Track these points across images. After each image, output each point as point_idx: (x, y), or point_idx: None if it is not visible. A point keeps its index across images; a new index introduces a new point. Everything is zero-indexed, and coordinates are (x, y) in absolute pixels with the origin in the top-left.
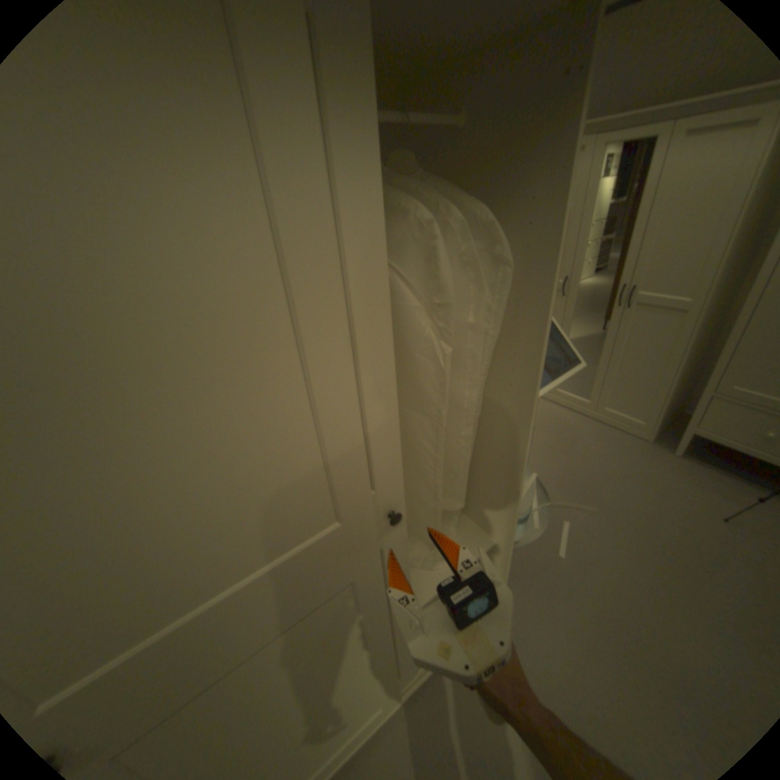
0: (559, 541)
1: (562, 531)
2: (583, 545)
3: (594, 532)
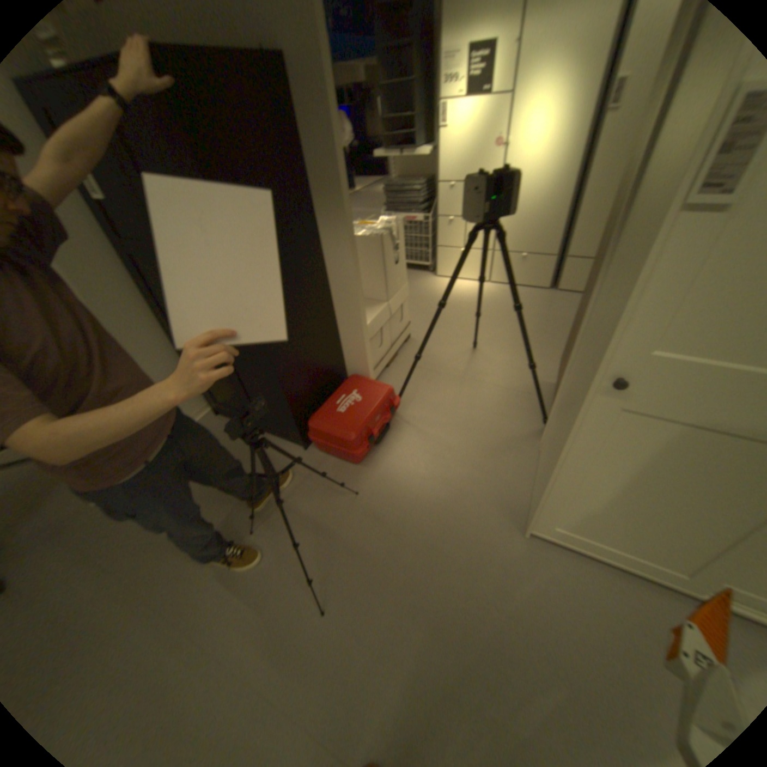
0: None
1: None
2: None
3: None
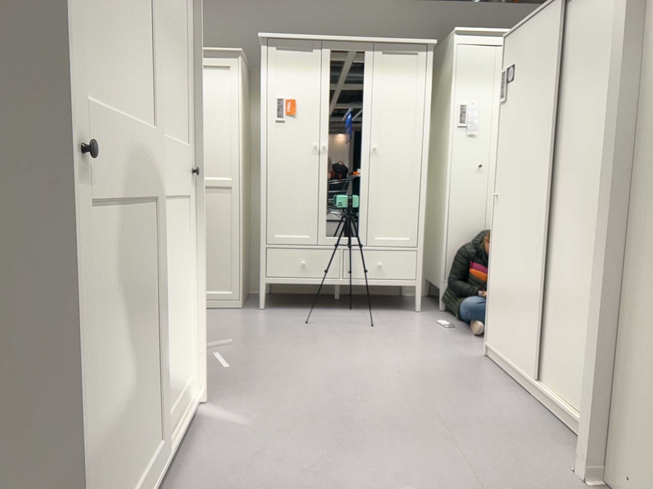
0: (218, 363)
1: (215, 359)
2: (236, 359)
3: (238, 352)
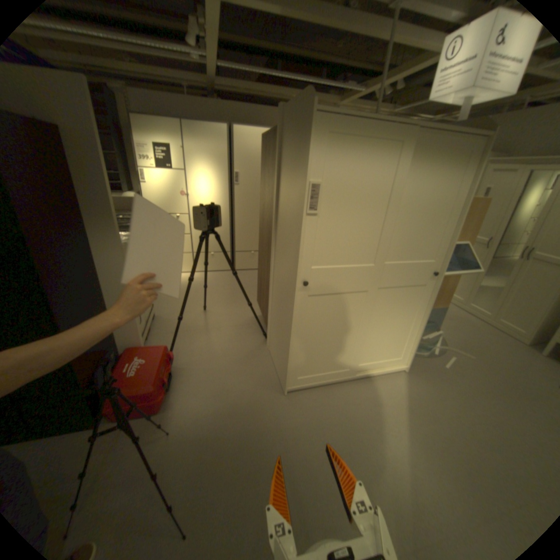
0: (448, 363)
1: (451, 360)
2: (462, 368)
3: (470, 366)
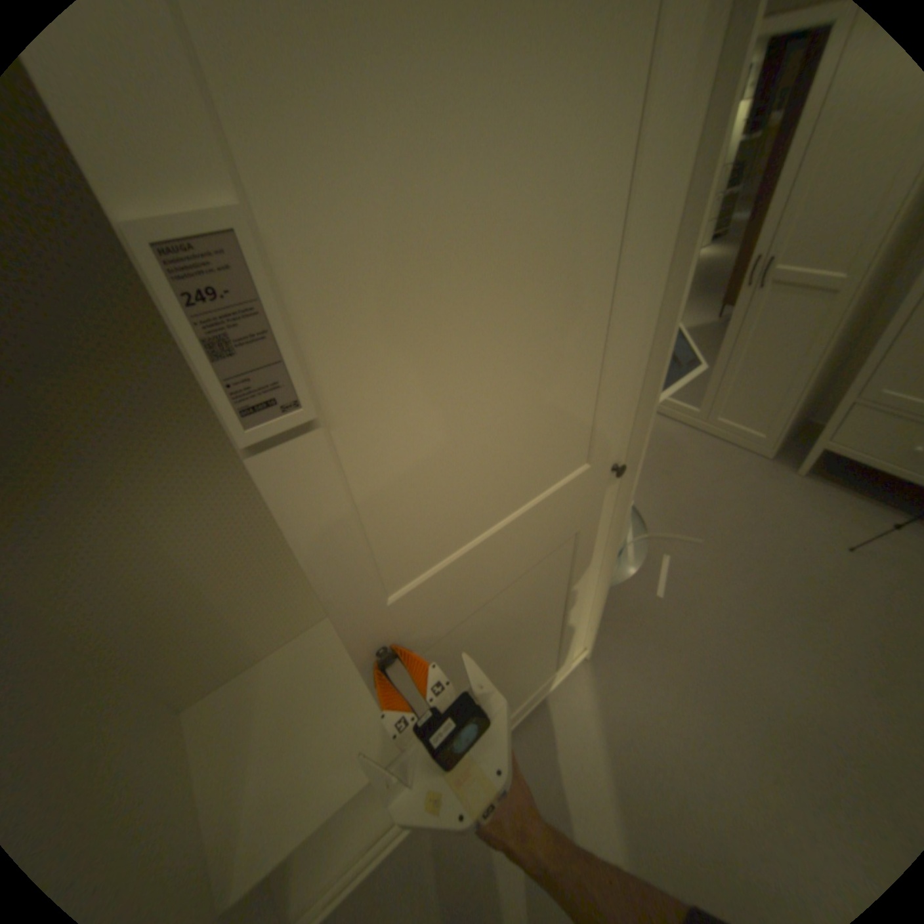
0: (657, 579)
1: (661, 567)
2: (685, 582)
3: (697, 567)
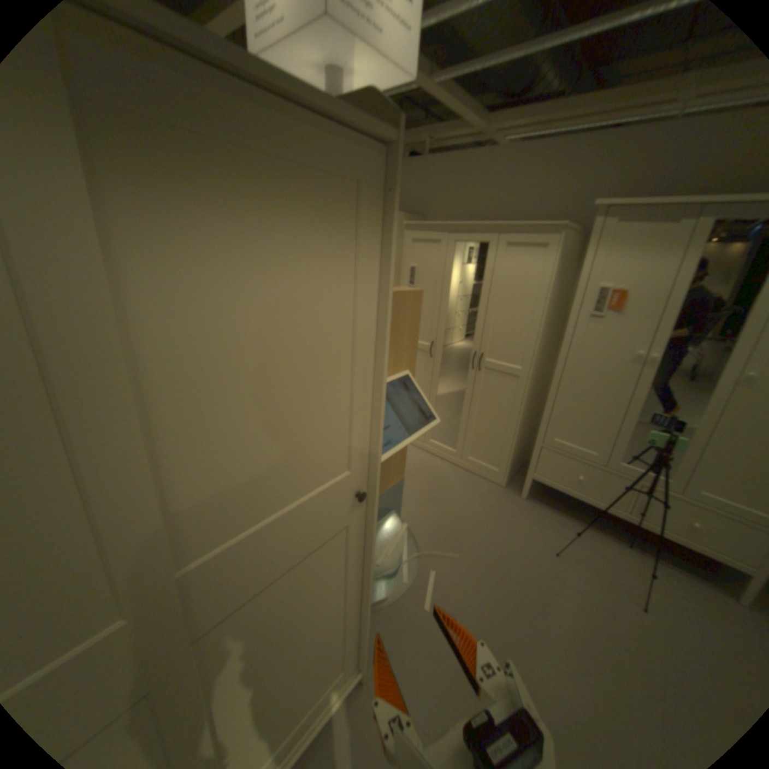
0: (425, 593)
1: (427, 582)
2: (446, 594)
3: (455, 580)
